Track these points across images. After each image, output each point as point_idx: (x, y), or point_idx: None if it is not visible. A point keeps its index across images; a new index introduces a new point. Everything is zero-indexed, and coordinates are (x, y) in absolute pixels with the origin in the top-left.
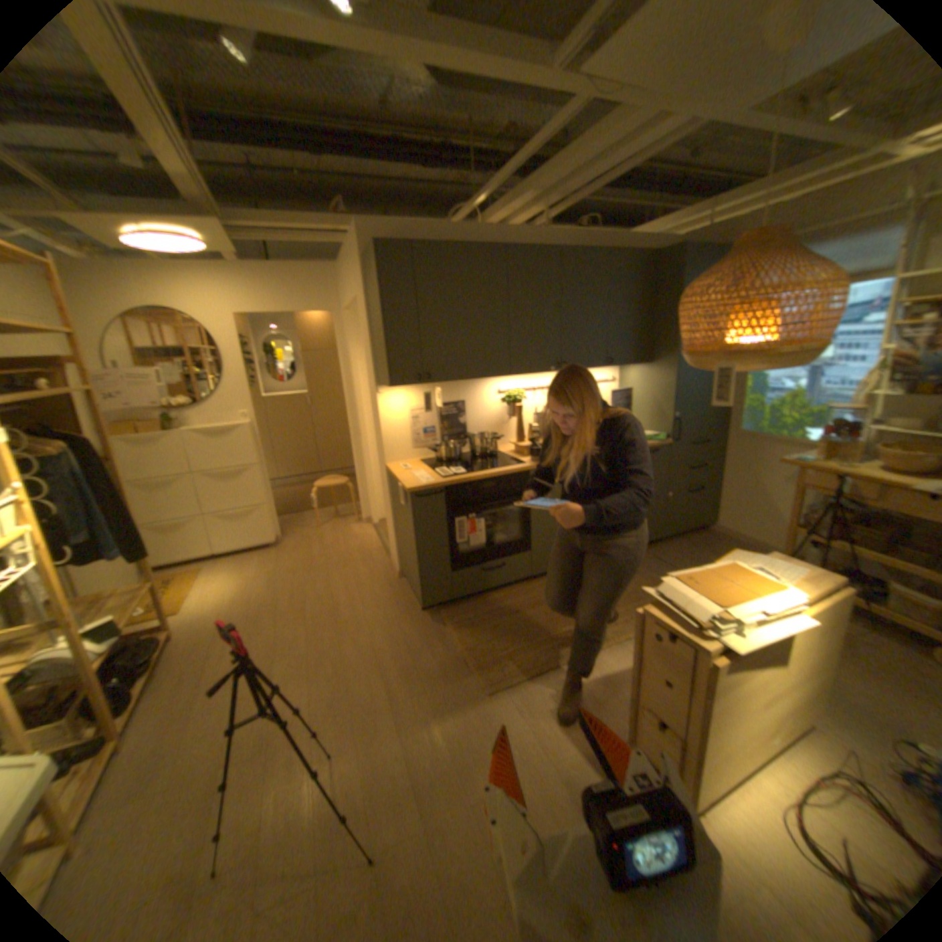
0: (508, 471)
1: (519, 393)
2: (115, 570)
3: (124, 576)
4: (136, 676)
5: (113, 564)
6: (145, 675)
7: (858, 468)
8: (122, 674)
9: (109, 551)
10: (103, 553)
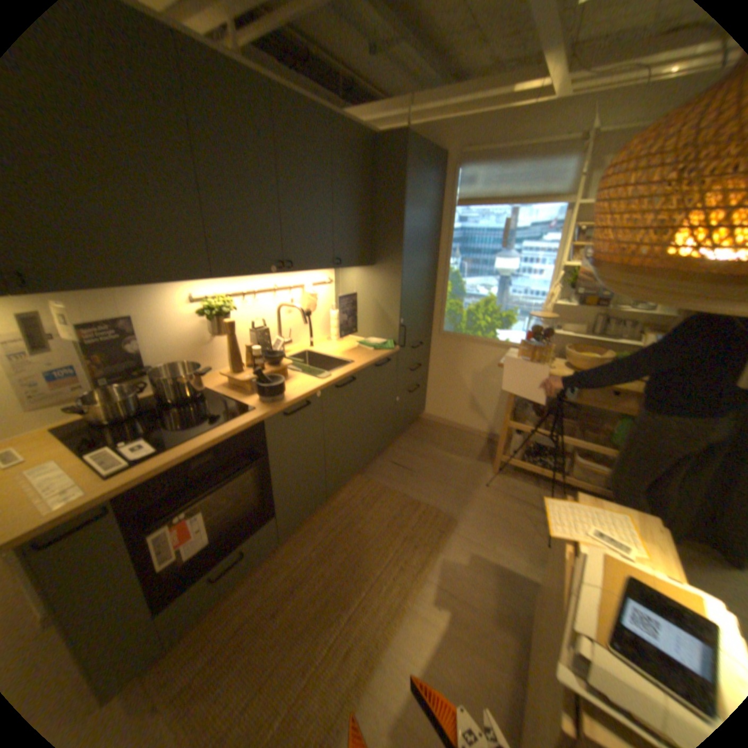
0: (235, 429)
1: (229, 302)
2: None
3: None
4: None
5: None
6: None
7: (555, 369)
8: None
9: None
10: None
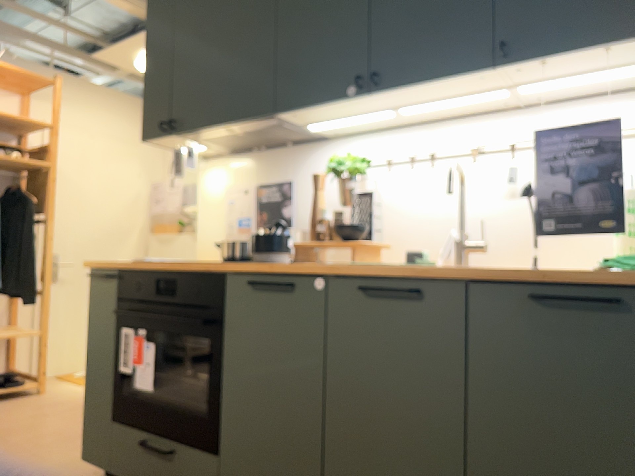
0: (199, 268)
1: (353, 157)
2: None
3: None
4: None
5: None
6: None
7: None
8: None
9: None
10: None
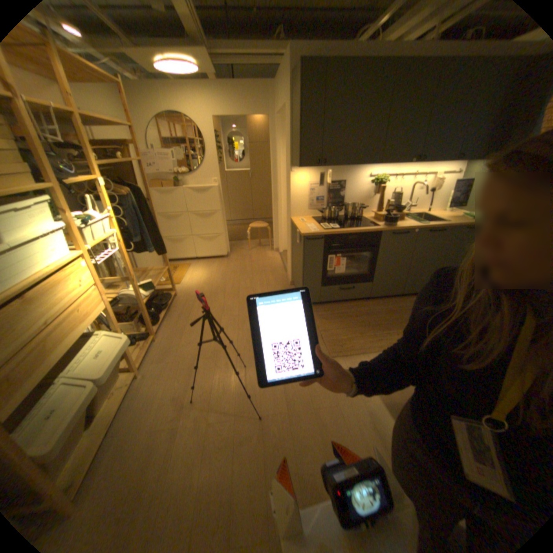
0: (368, 230)
1: (386, 177)
2: (154, 258)
3: (158, 261)
4: (162, 309)
5: (153, 255)
6: (166, 309)
7: None
8: (156, 307)
9: (150, 248)
10: (148, 248)
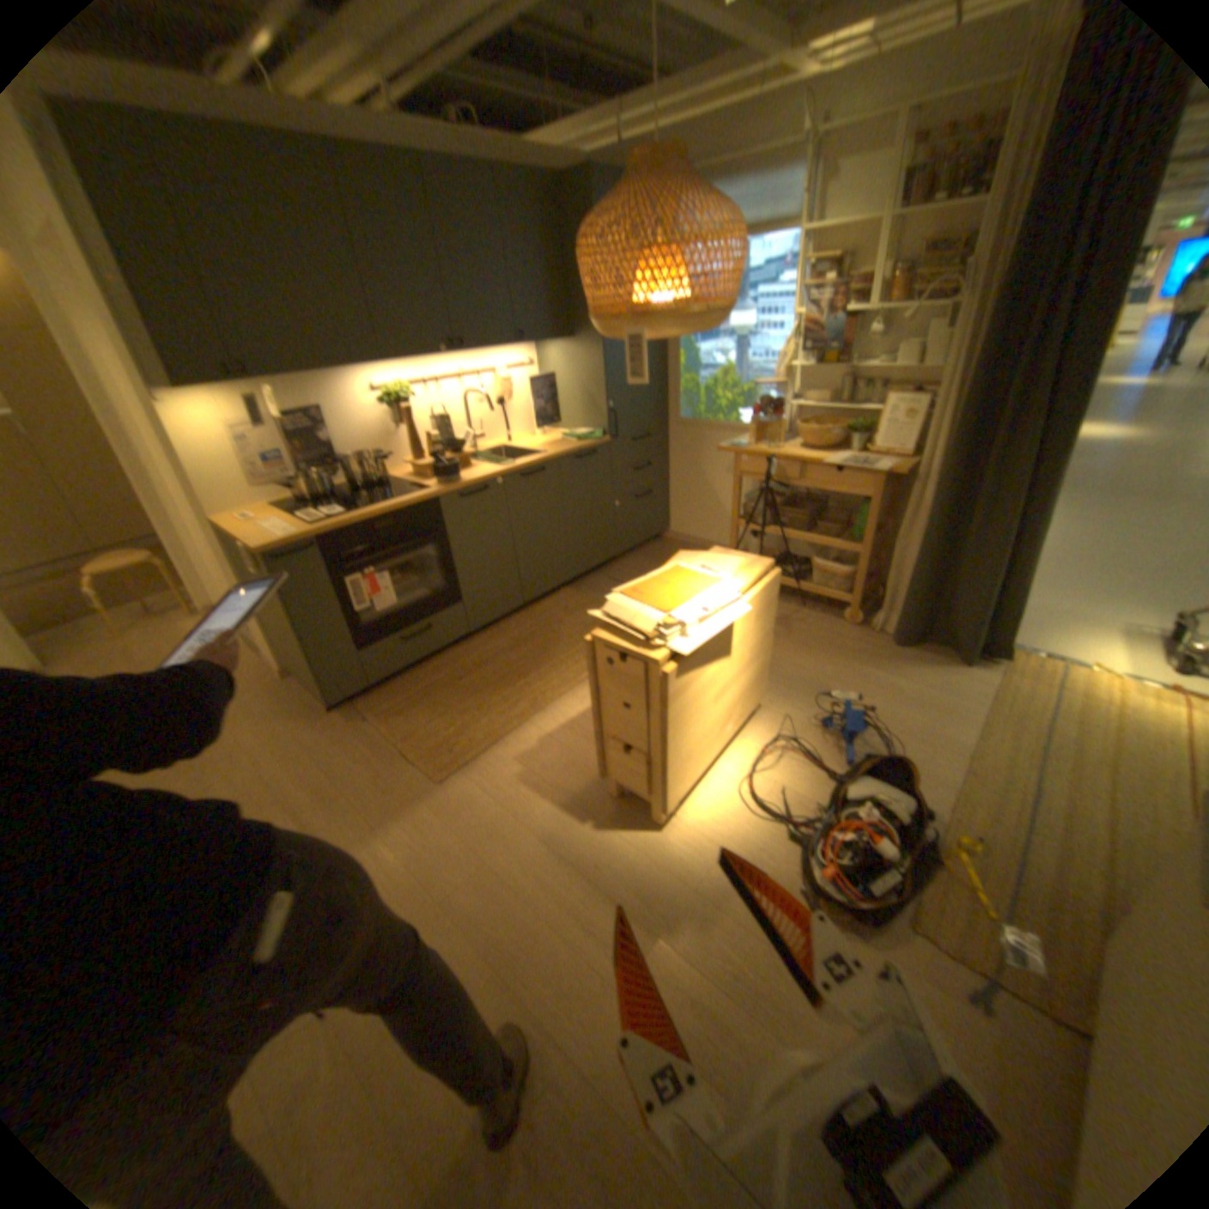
0: (411, 504)
1: (406, 391)
2: None
3: None
4: None
5: None
6: None
7: (782, 450)
8: None
9: None
10: None
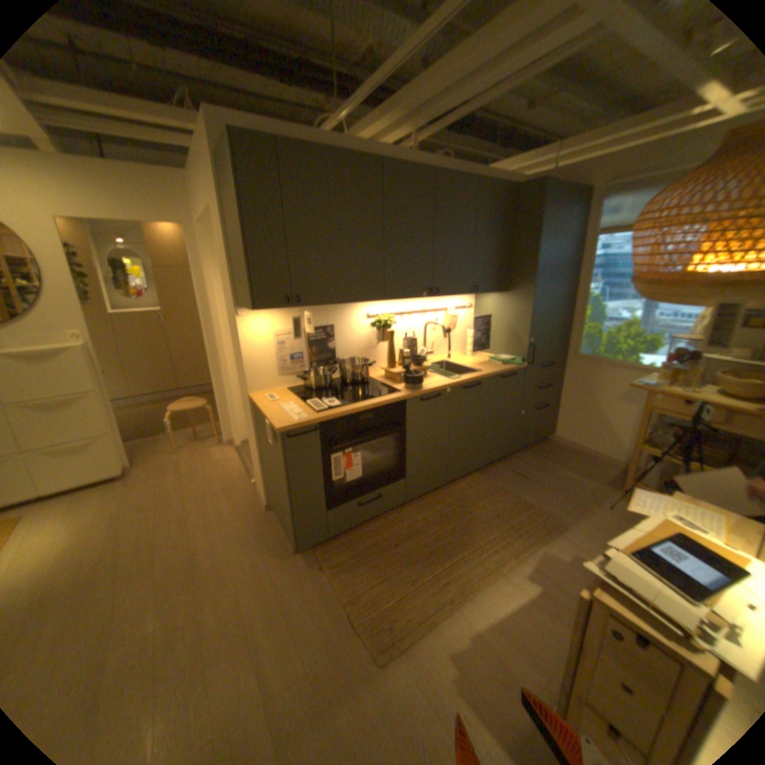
0: (386, 401)
1: (390, 318)
2: None
3: None
4: None
5: None
6: None
7: (701, 394)
8: None
9: None
10: None
